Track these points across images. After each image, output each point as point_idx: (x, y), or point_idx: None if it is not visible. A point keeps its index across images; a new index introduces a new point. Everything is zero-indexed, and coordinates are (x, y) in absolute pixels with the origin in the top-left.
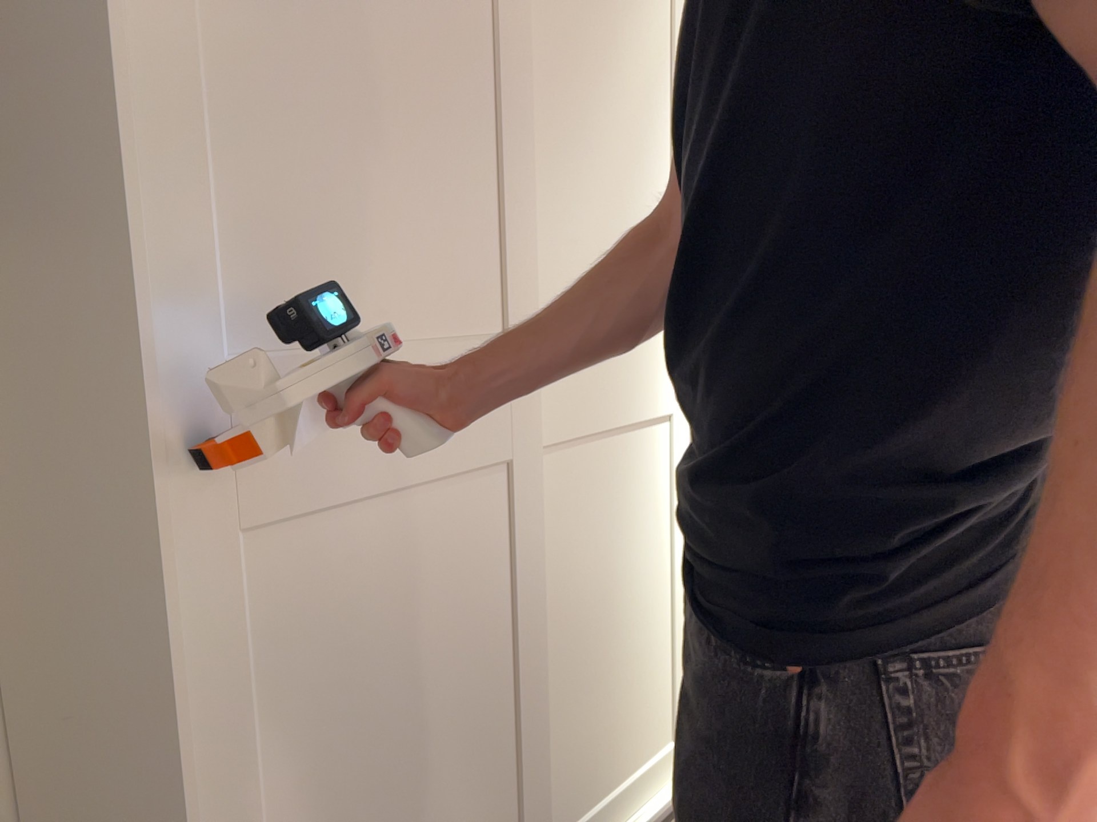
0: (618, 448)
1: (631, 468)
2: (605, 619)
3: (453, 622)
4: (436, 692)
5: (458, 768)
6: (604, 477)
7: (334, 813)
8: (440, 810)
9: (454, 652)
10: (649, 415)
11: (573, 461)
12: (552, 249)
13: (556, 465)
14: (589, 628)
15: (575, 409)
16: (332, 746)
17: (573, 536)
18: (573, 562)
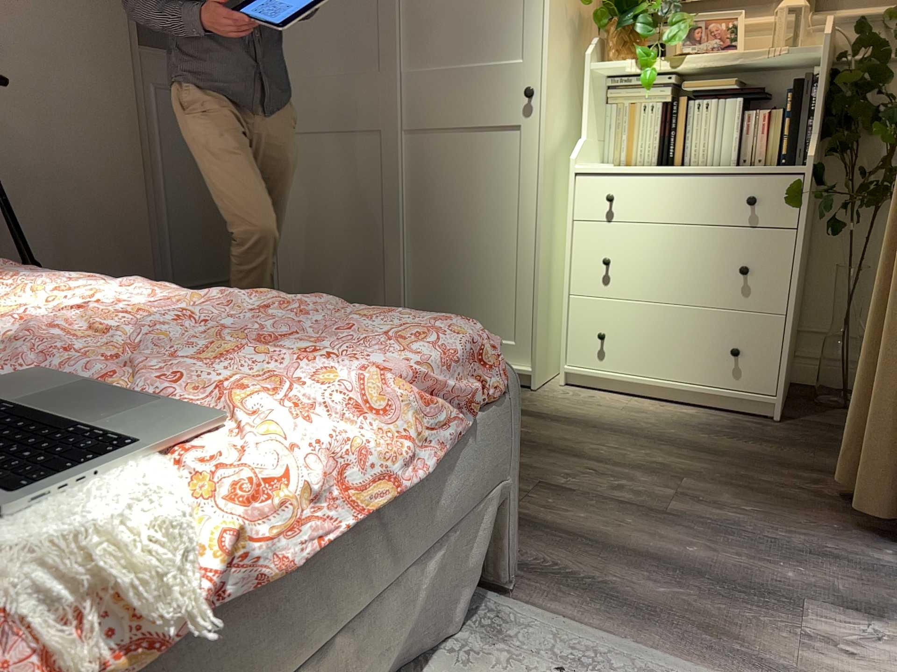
0: (468, 142)
1: (482, 157)
2: (454, 245)
3: (345, 198)
4: (337, 224)
5: (347, 264)
6: (455, 157)
7: (299, 247)
8: (339, 276)
9: (346, 212)
10: (498, 124)
11: (429, 142)
12: (415, 20)
13: (416, 143)
14: (440, 244)
15: (428, 112)
16: (298, 222)
17: (429, 186)
18: (429, 201)
